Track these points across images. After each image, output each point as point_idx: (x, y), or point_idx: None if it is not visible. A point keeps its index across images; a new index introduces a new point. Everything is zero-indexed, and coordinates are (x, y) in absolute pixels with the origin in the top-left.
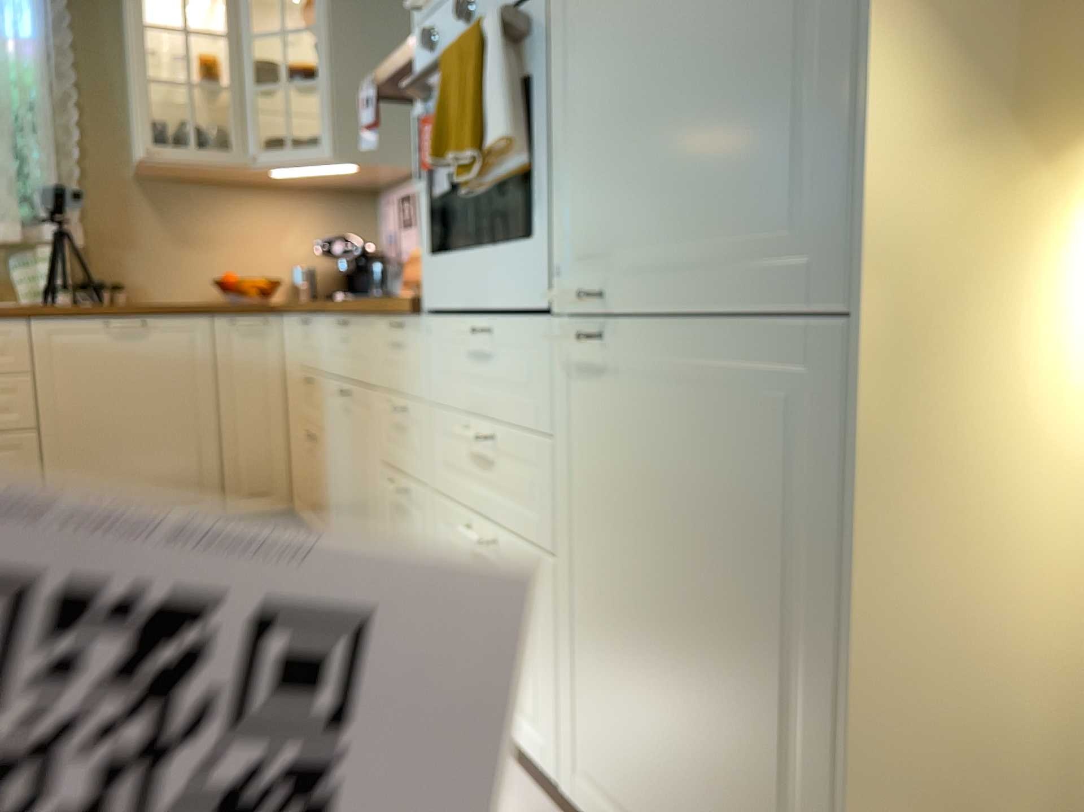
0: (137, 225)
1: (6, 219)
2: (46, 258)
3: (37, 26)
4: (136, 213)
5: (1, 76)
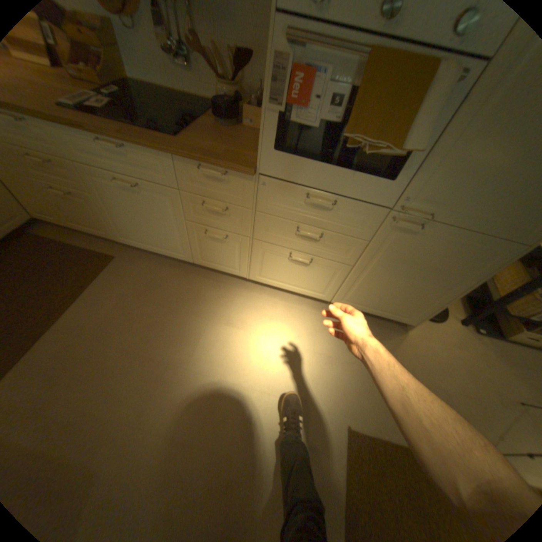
0: None
1: None
2: None
3: None
4: None
5: None
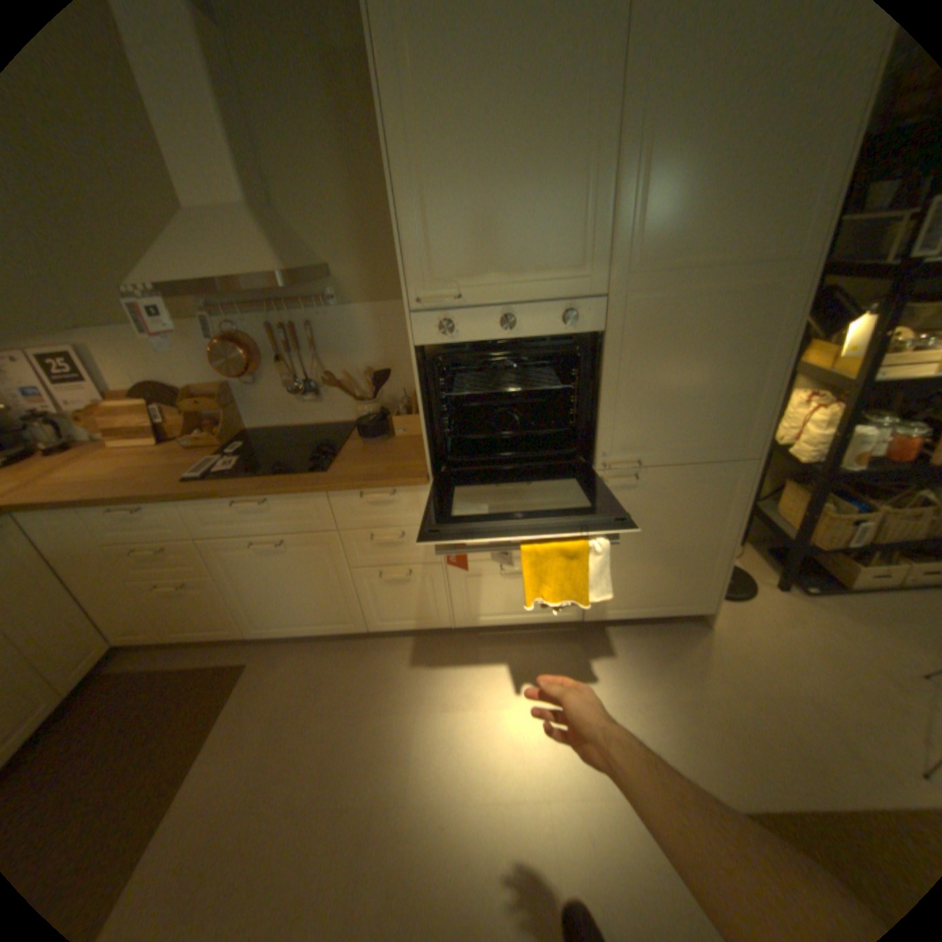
0: None
1: None
2: None
3: None
4: None
5: None
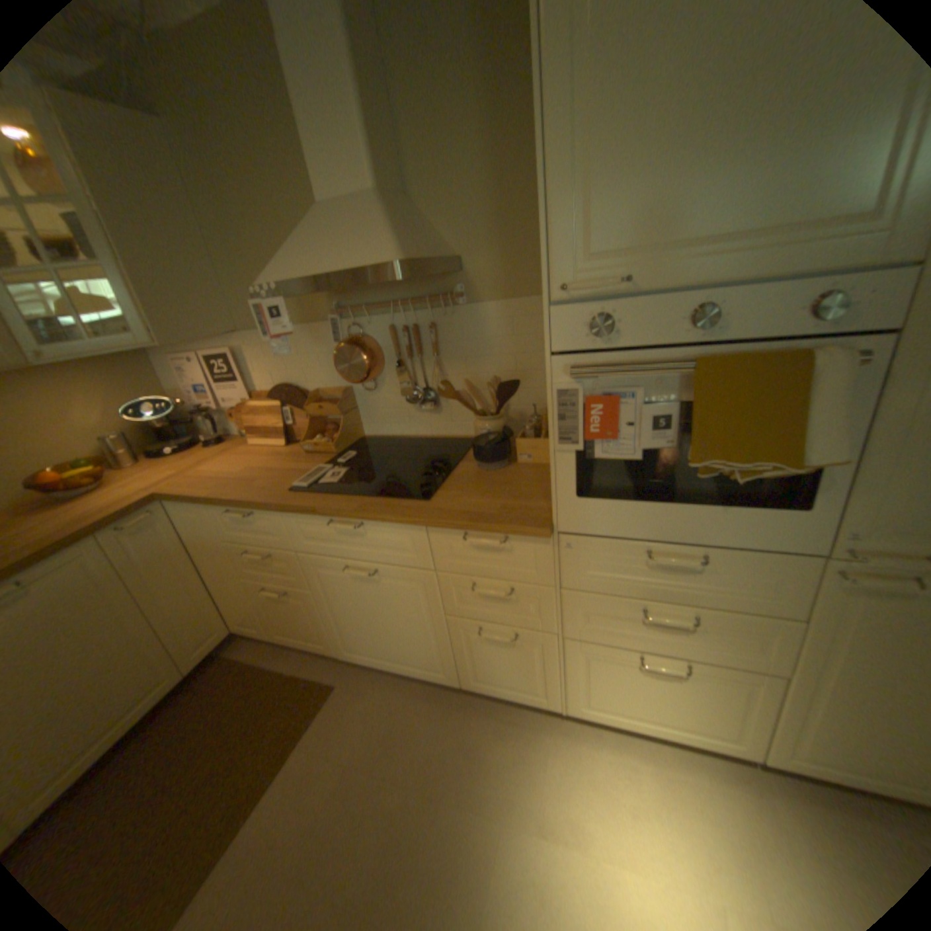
0: None
1: None
2: None
3: None
4: None
5: None
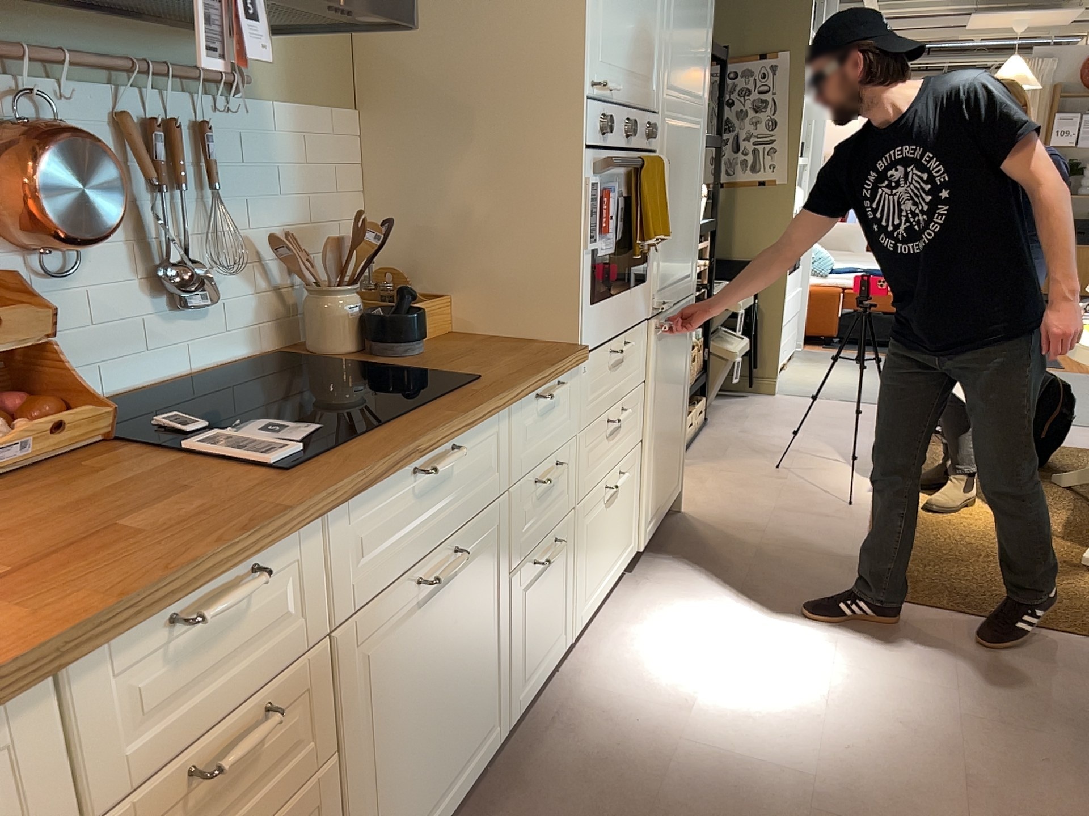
0: None
1: None
2: None
3: None
4: None
5: None
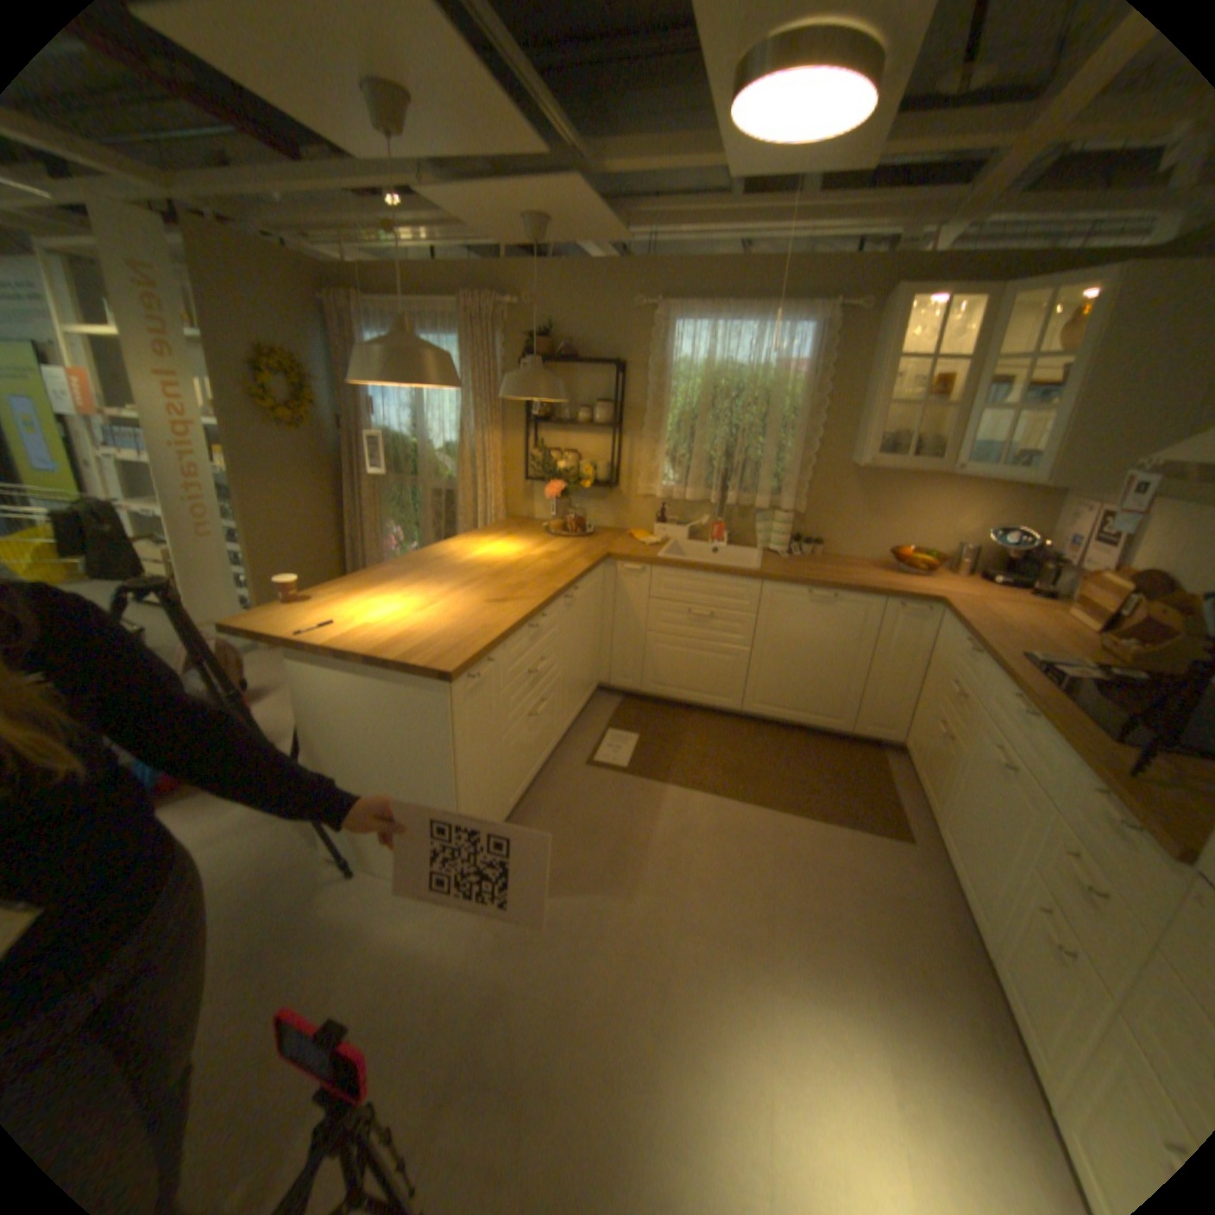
0: (845, 498)
1: (762, 494)
2: (780, 521)
3: (815, 354)
4: (847, 490)
5: (782, 394)
